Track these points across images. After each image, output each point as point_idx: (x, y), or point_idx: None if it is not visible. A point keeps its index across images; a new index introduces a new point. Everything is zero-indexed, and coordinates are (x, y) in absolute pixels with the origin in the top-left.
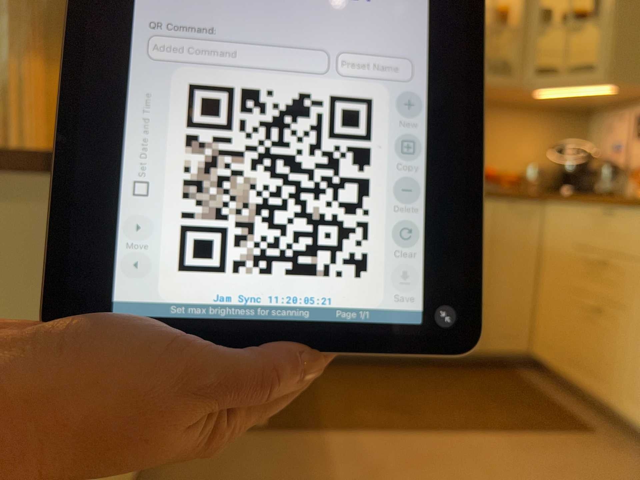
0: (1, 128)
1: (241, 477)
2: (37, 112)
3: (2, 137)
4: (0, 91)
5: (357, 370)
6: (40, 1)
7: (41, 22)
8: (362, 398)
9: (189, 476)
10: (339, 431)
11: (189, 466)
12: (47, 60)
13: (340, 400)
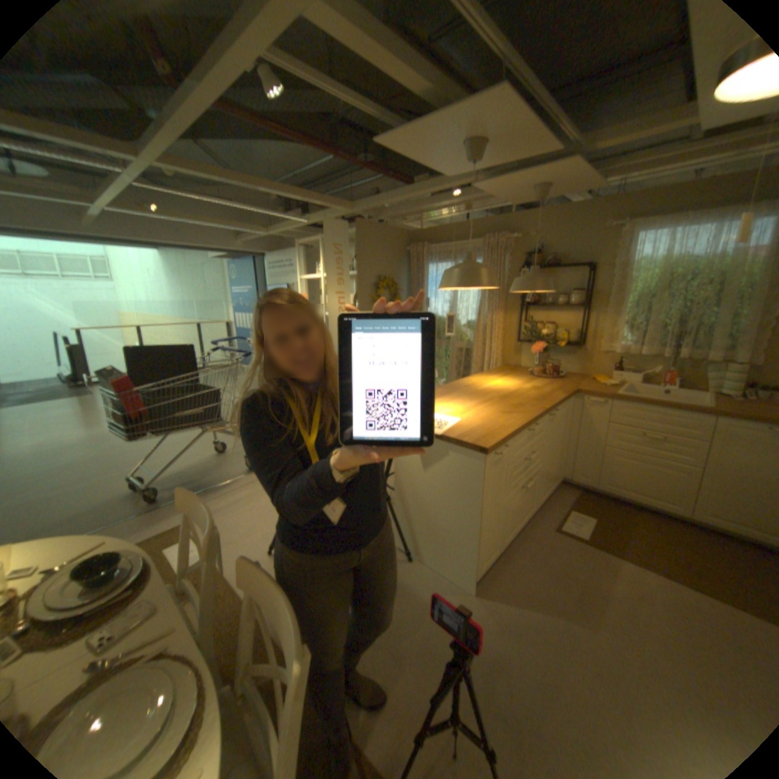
0: (482, 346)
1: (565, 562)
2: (497, 339)
3: (481, 351)
4: (482, 329)
5: (677, 529)
6: (503, 283)
7: (503, 292)
8: (668, 550)
9: (540, 549)
10: (636, 563)
11: (541, 545)
12: (504, 311)
13: (649, 544)
